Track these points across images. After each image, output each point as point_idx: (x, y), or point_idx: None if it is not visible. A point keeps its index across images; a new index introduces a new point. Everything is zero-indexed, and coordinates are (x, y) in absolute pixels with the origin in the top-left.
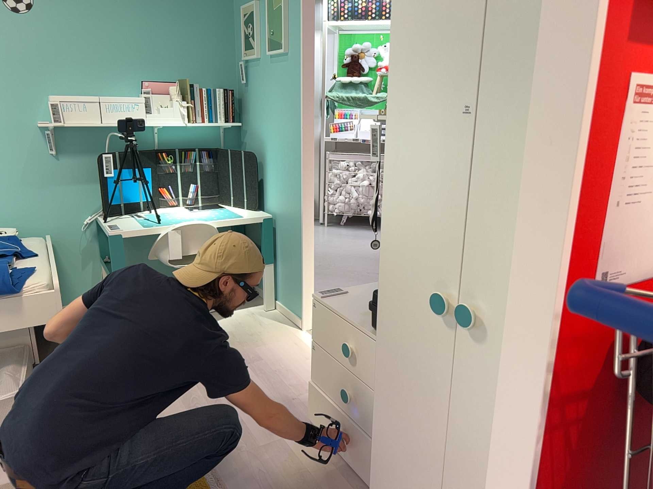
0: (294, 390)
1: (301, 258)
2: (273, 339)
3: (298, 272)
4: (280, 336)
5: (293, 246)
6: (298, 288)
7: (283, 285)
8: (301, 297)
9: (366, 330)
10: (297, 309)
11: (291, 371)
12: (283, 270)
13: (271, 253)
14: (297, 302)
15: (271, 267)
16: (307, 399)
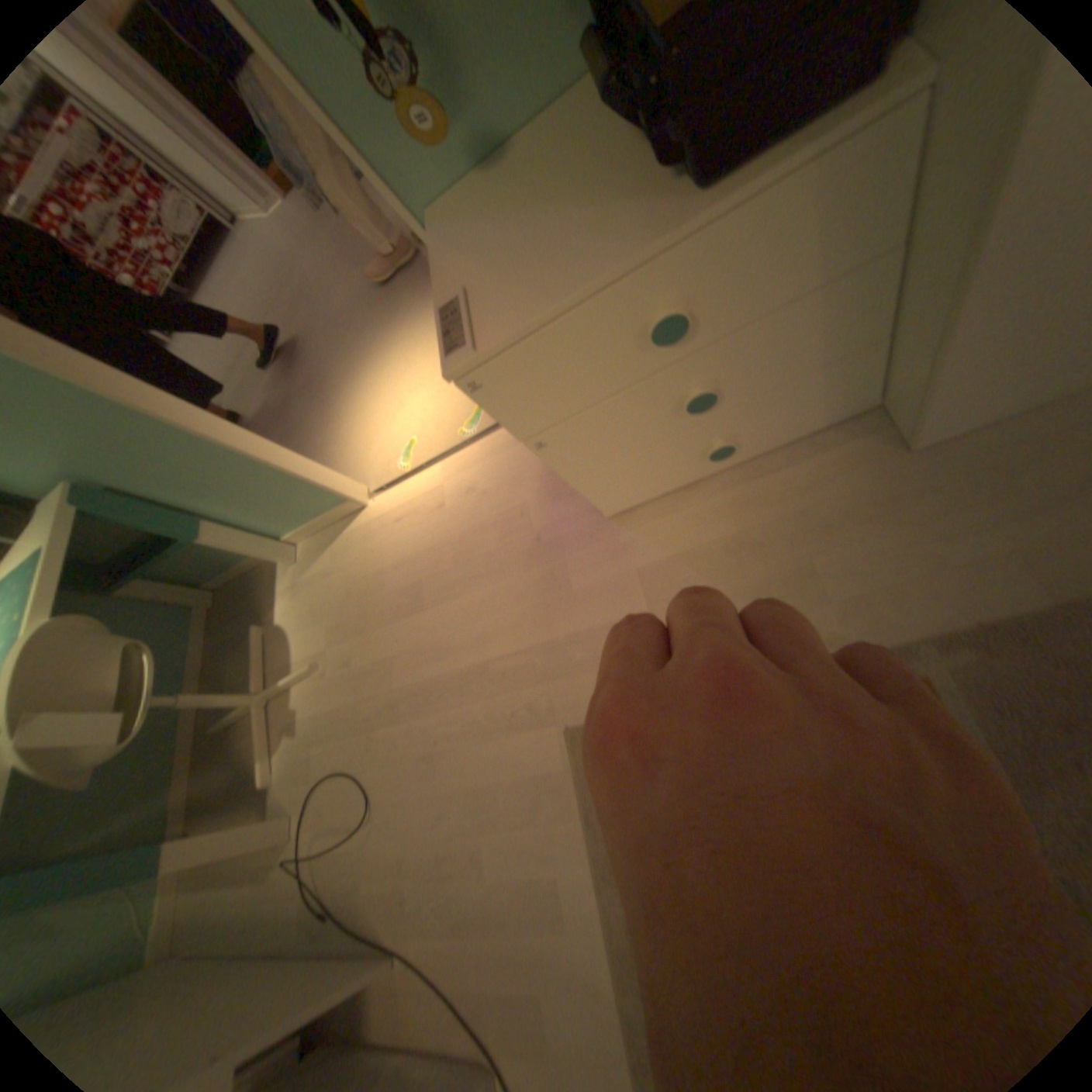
0: (517, 536)
1: (224, 447)
2: (373, 555)
3: (253, 468)
4: (370, 543)
5: (182, 455)
6: (286, 481)
7: (258, 512)
8: (308, 483)
9: (710, 216)
10: (323, 501)
11: (466, 535)
12: (226, 502)
13: (174, 514)
14: (310, 495)
15: (209, 525)
16: (547, 516)
